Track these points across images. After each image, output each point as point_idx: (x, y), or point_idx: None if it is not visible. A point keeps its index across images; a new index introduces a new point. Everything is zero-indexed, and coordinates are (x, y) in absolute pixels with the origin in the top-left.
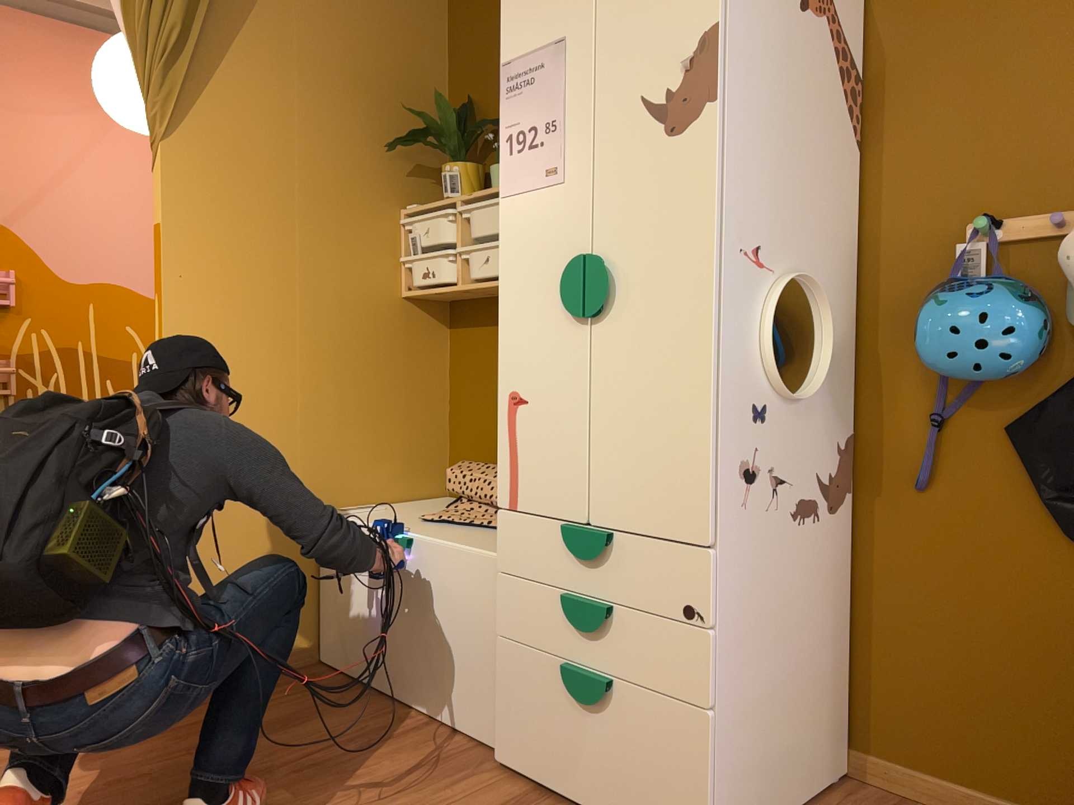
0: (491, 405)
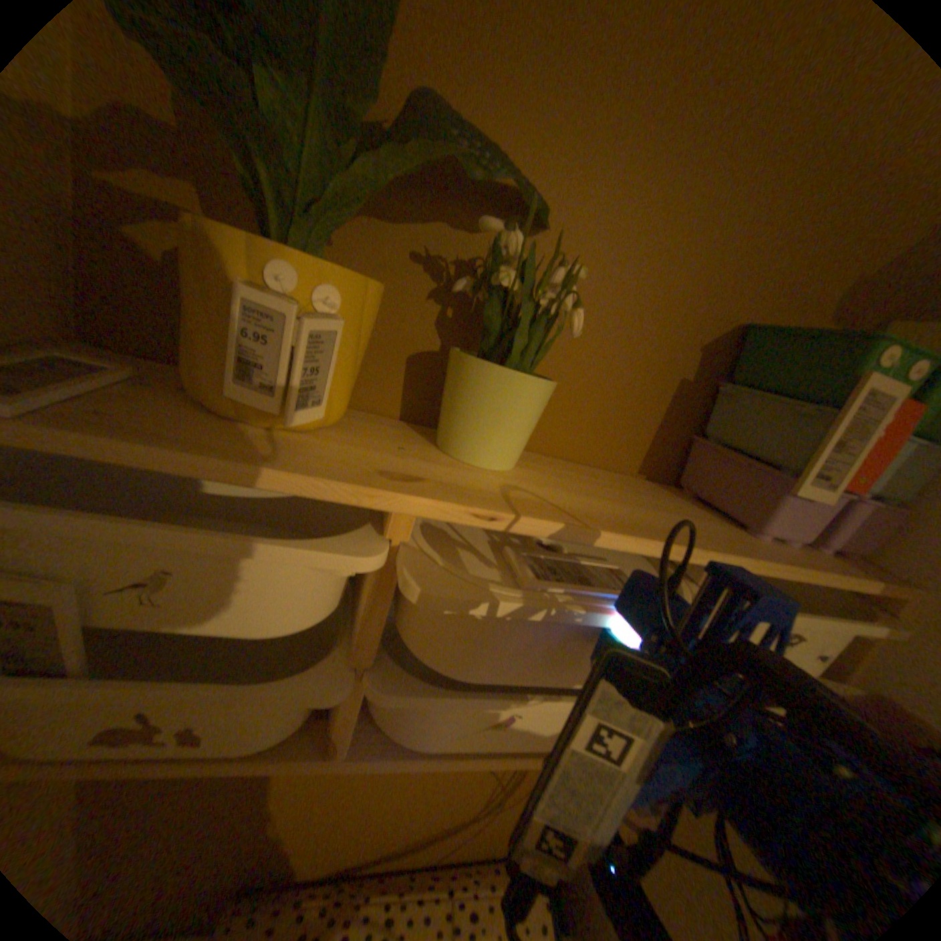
0: (268, 795)
